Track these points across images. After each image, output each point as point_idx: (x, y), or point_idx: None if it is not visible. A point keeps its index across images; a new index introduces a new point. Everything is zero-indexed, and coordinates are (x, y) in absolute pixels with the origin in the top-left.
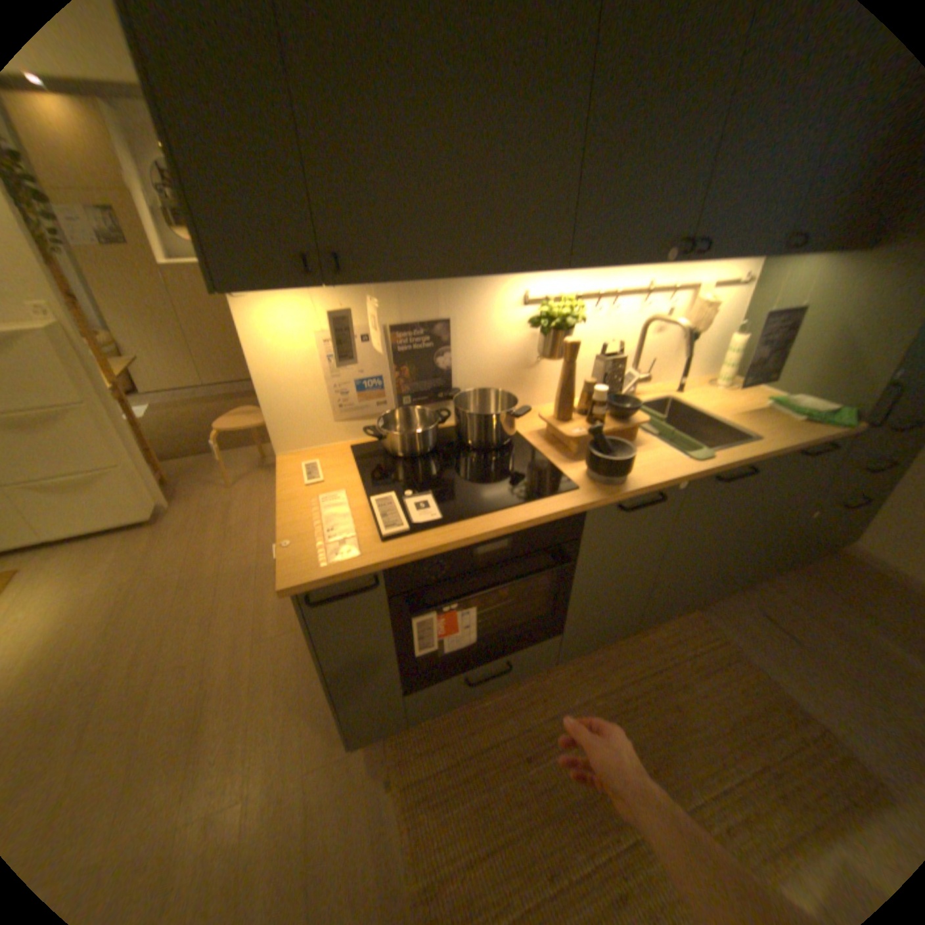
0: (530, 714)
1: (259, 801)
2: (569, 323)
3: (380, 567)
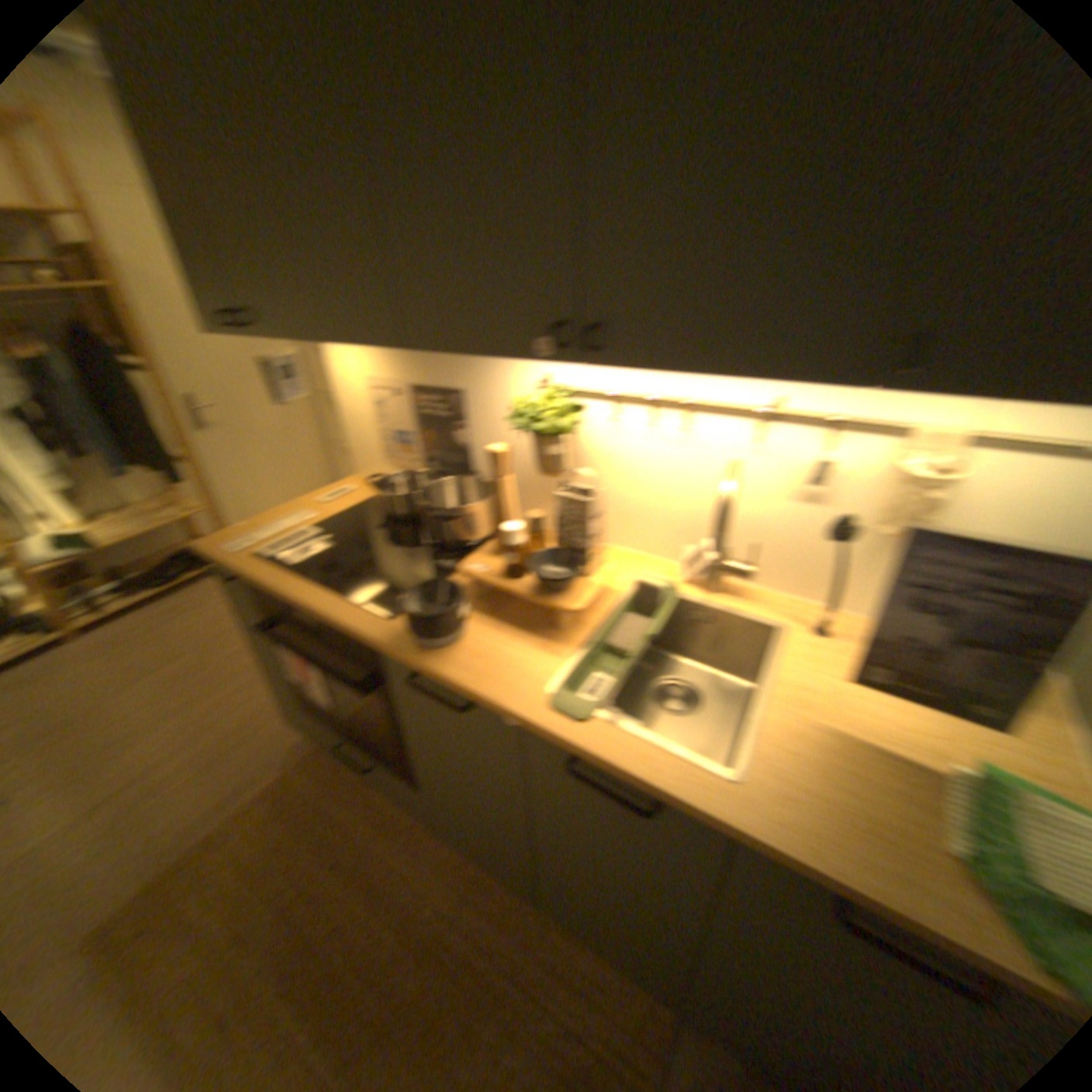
0: (381, 846)
1: (251, 708)
2: (561, 429)
3: (223, 571)
